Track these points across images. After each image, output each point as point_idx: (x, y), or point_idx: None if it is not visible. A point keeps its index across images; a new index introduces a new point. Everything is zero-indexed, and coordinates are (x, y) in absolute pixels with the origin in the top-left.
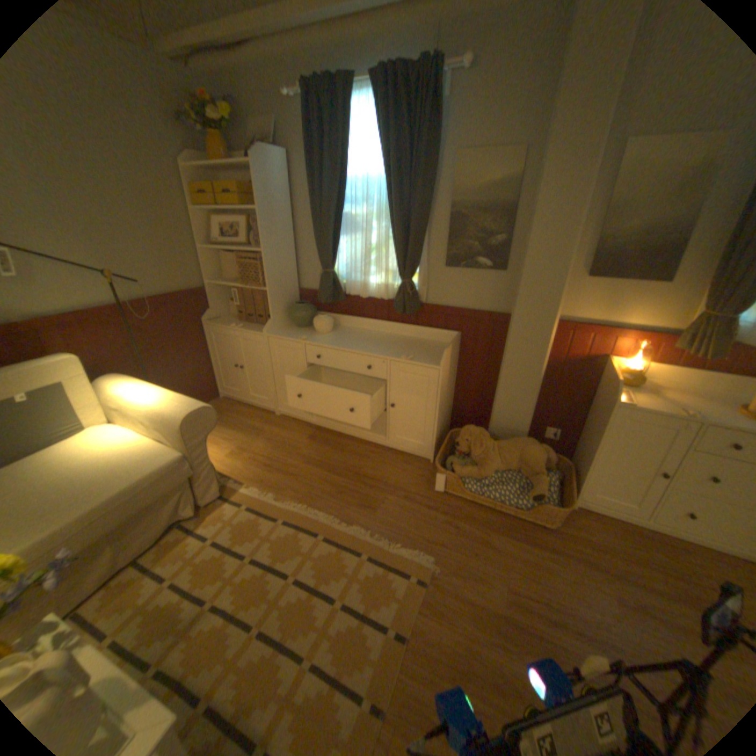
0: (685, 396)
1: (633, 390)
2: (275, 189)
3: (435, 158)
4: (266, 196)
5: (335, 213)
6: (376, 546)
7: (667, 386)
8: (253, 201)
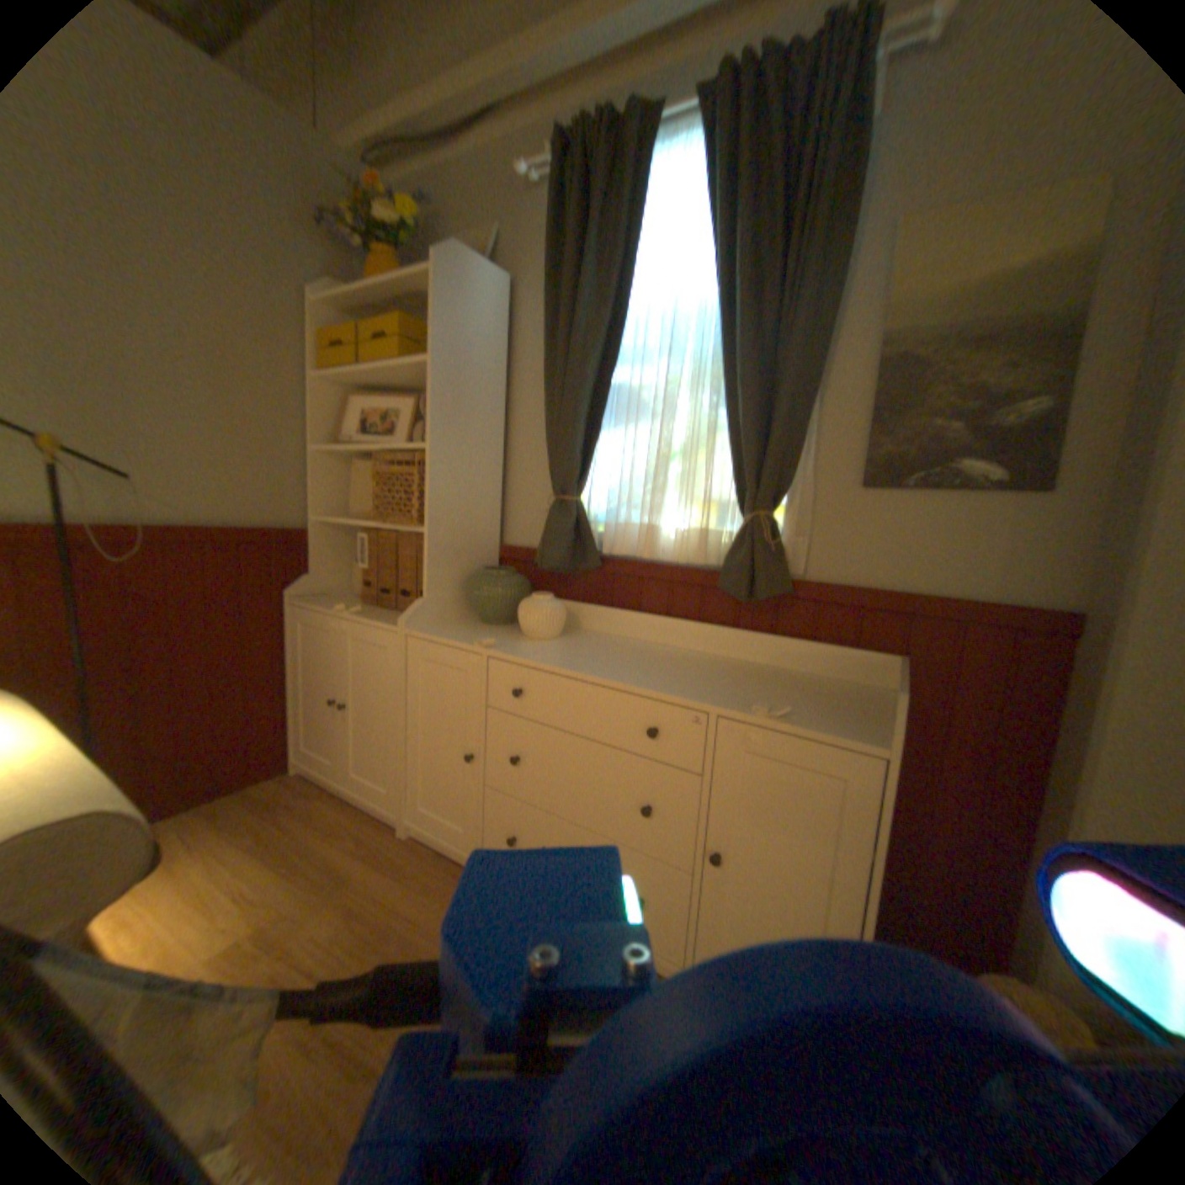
0: None
1: None
2: (478, 335)
3: (850, 229)
4: (455, 341)
5: (597, 374)
6: None
7: None
8: (431, 361)
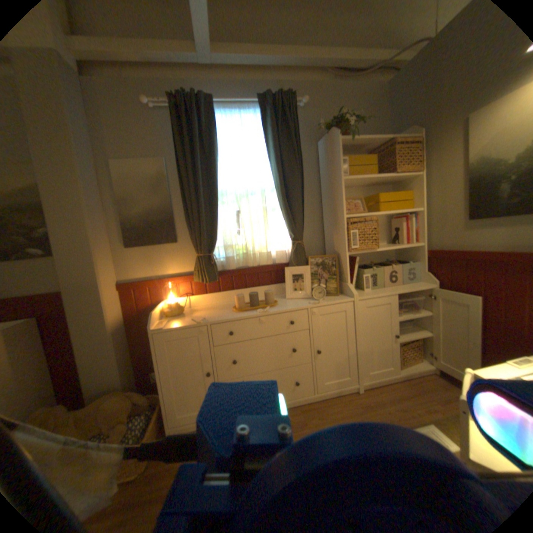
0: (208, 310)
1: (173, 318)
2: None
3: None
4: None
5: None
6: None
7: (202, 308)
8: None
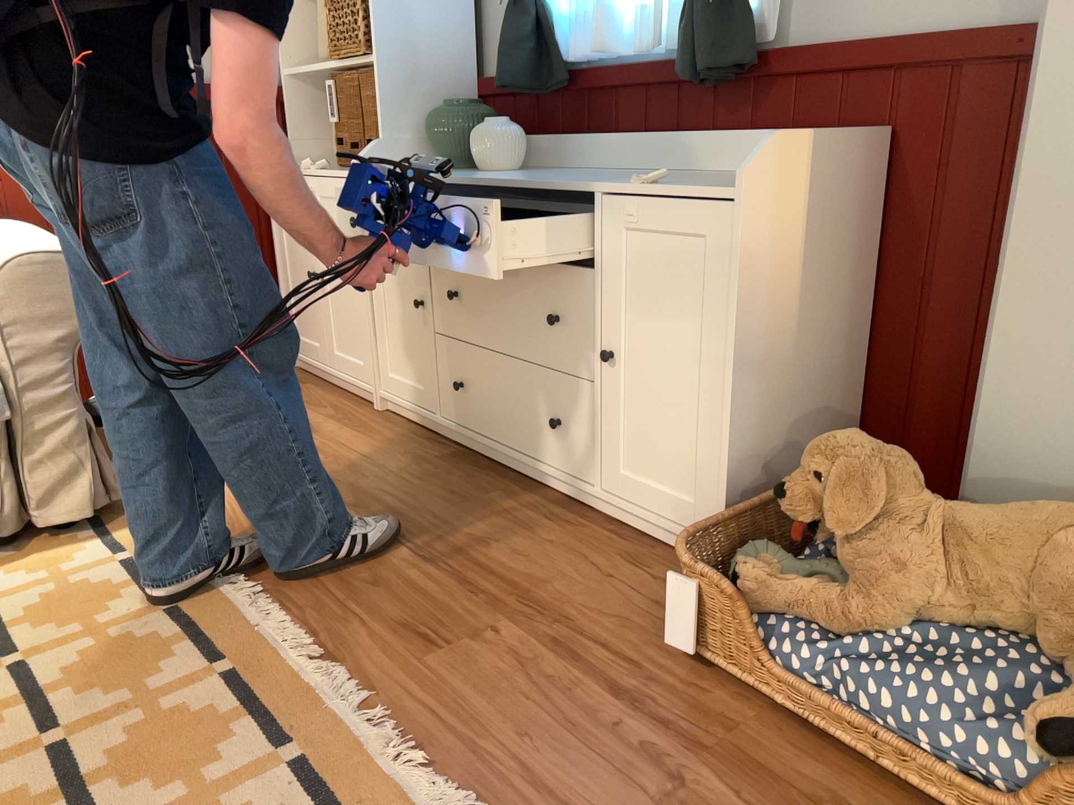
0: None
1: None
2: None
3: None
4: None
5: None
6: (354, 738)
7: None
8: None
